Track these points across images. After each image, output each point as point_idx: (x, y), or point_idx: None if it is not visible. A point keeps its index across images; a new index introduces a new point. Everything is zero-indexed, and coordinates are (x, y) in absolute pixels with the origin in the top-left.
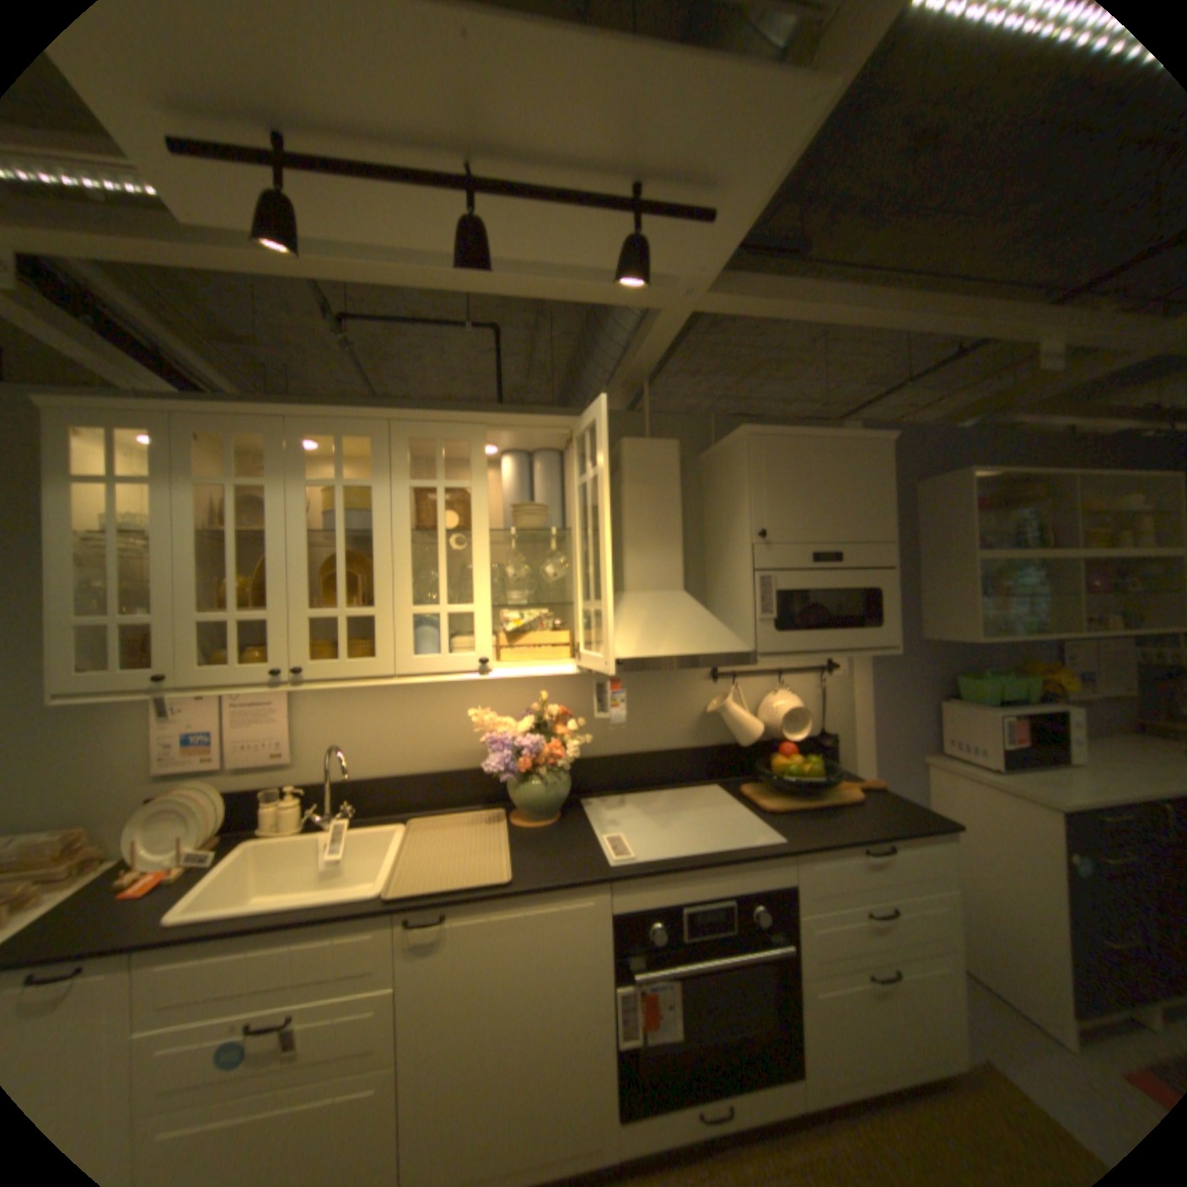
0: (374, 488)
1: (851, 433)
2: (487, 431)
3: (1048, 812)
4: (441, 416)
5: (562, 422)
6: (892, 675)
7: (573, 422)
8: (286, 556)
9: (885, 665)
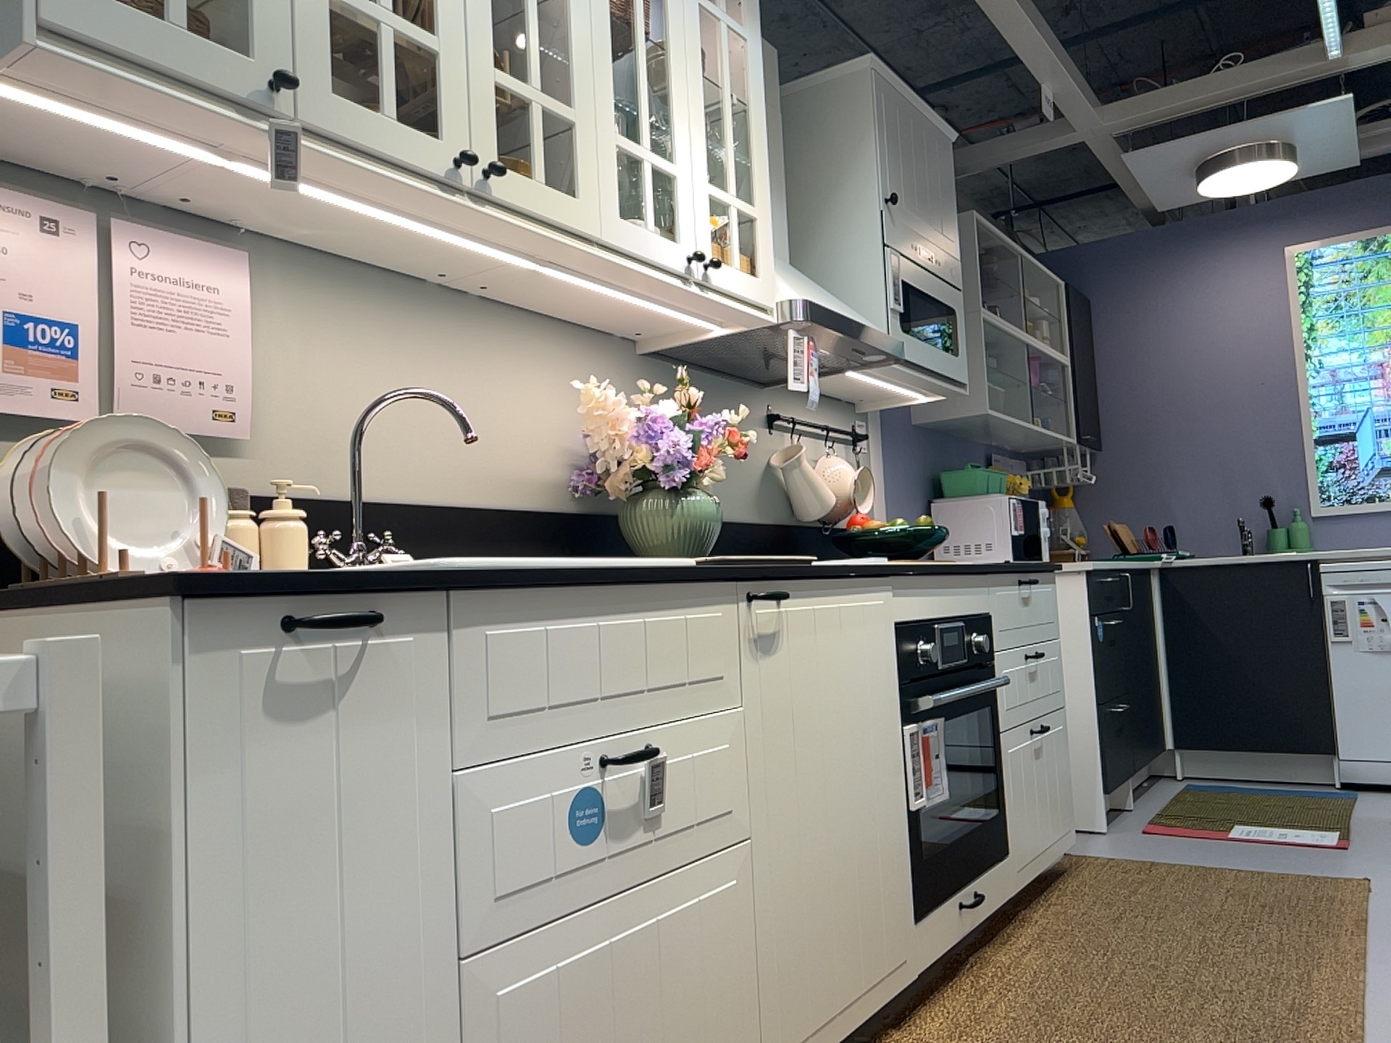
0: None
1: (933, 117)
2: None
3: (1071, 577)
4: None
5: None
6: (899, 462)
7: None
8: None
9: (894, 447)
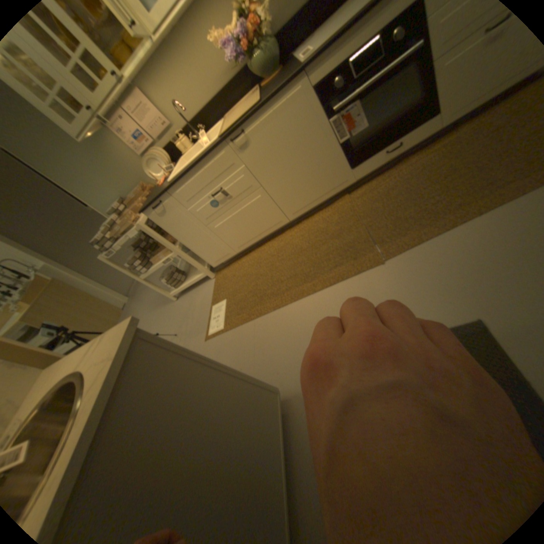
0: None
1: None
2: None
3: None
4: None
5: None
6: None
7: None
8: None
9: None
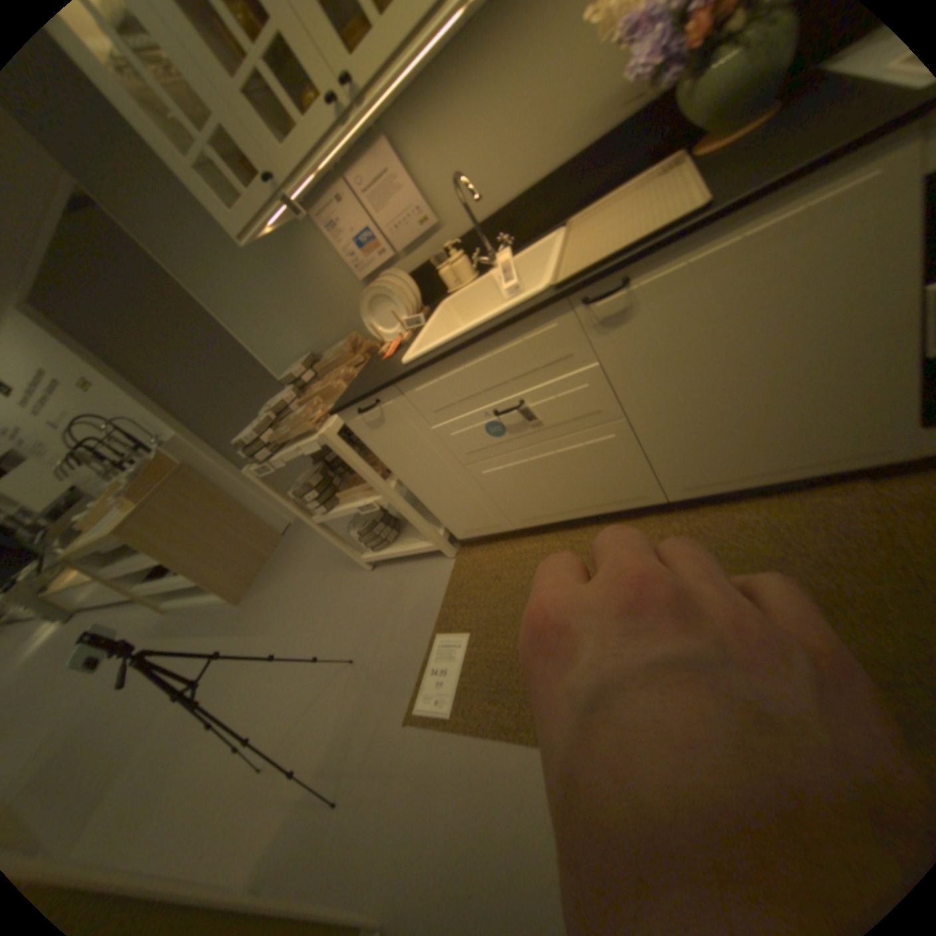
0: None
1: None
2: None
3: None
4: None
5: None
6: None
7: None
8: None
9: None
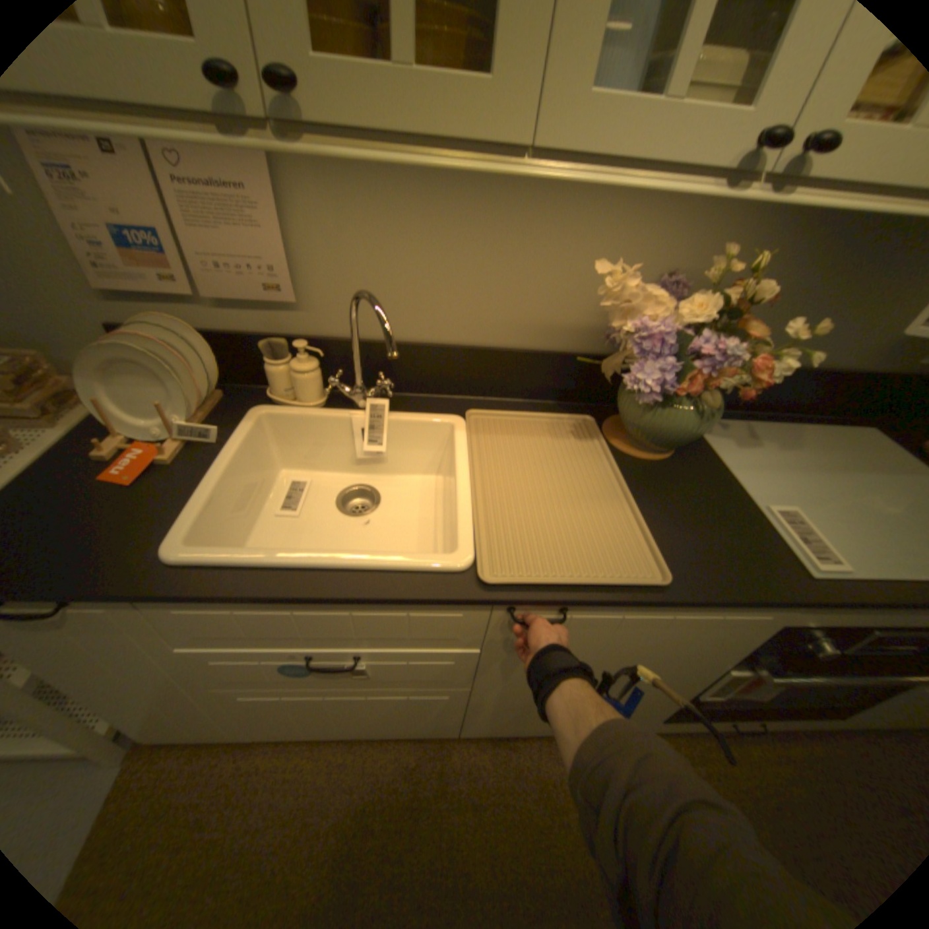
0: None
1: None
2: None
3: None
4: None
5: None
6: None
7: None
8: None
9: None
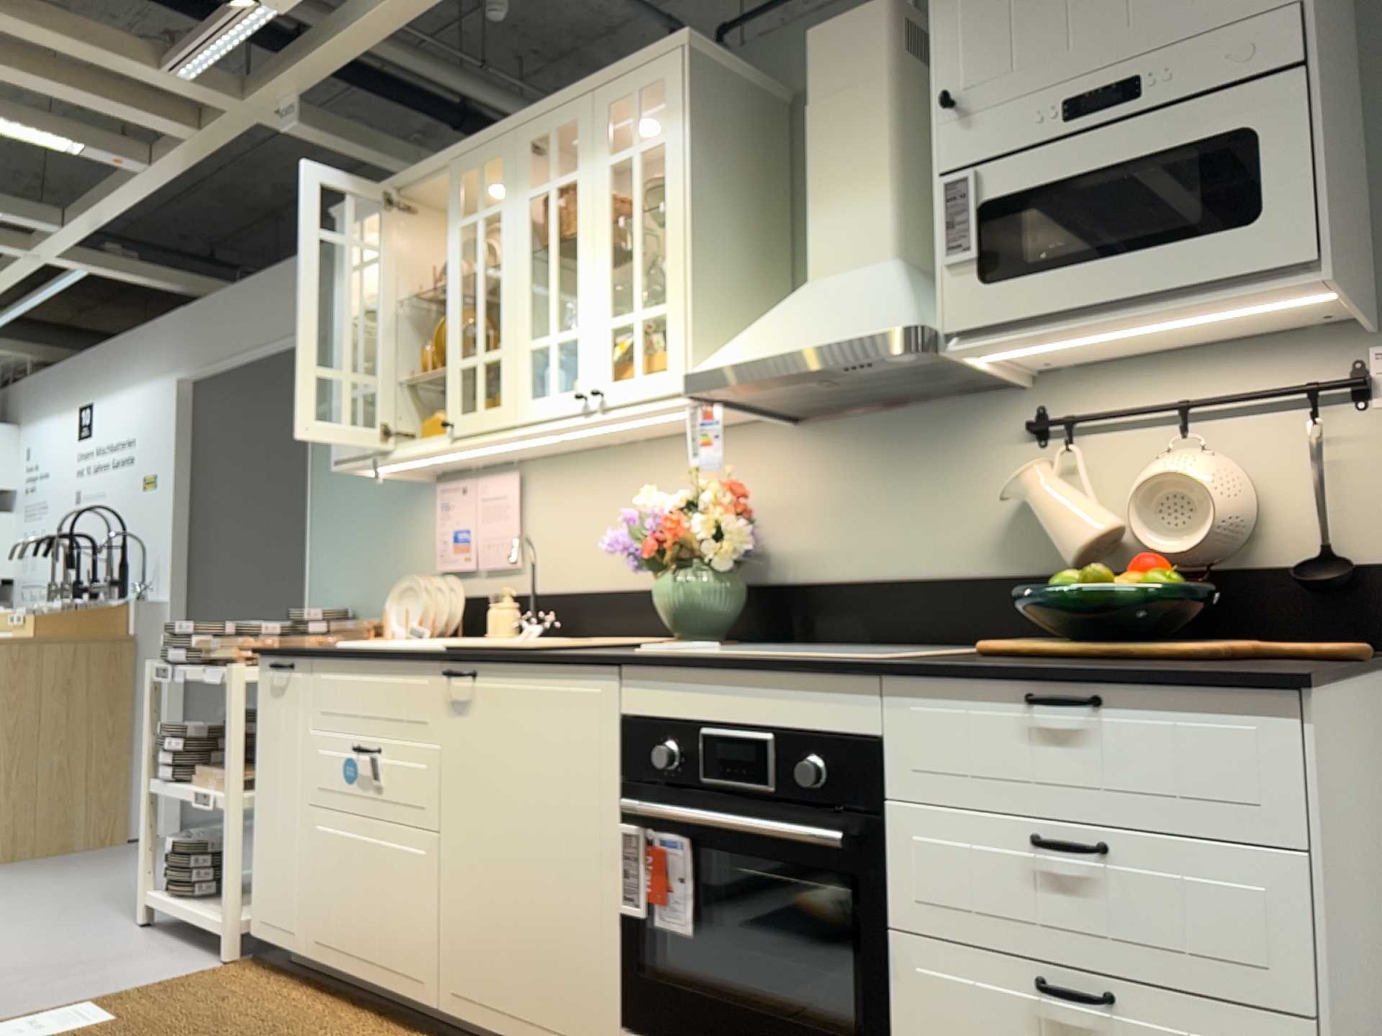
0: (502, 213)
1: None
2: (591, 101)
3: None
4: (551, 104)
5: (662, 50)
6: None
7: (672, 43)
8: (445, 307)
9: None
